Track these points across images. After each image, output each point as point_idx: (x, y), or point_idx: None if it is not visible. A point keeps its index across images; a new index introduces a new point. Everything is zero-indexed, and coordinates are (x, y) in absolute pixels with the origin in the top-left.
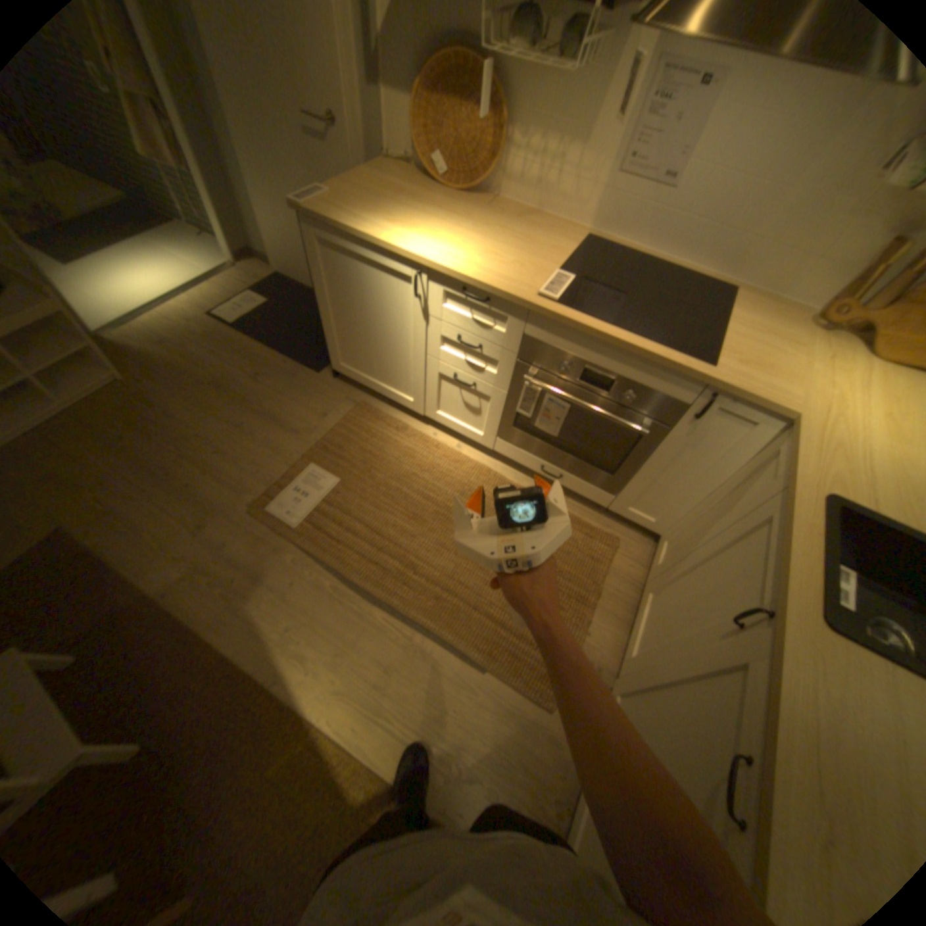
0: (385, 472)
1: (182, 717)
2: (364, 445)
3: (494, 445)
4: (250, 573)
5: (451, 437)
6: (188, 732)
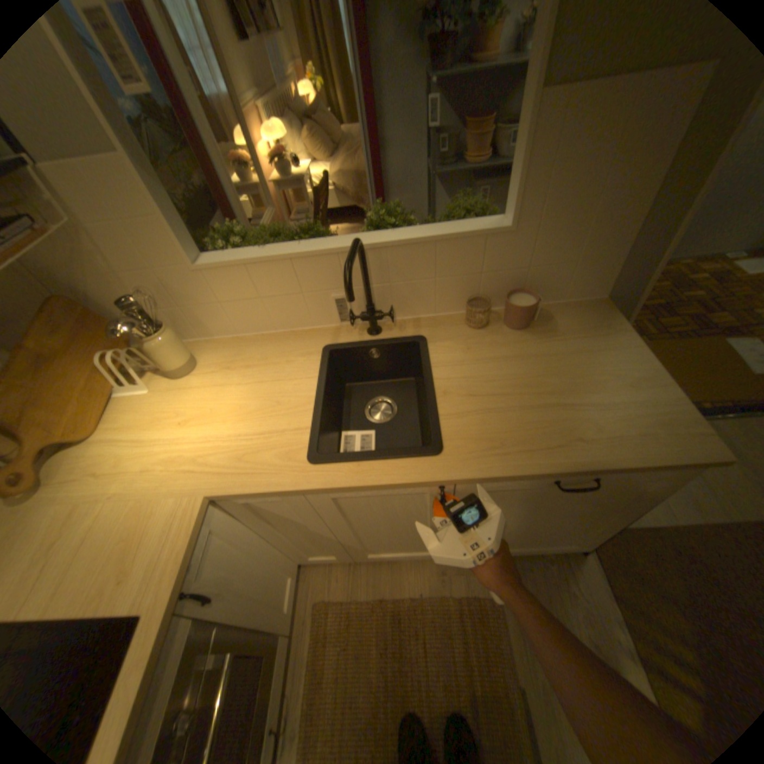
0: None
1: None
2: None
3: None
4: None
5: None
6: None
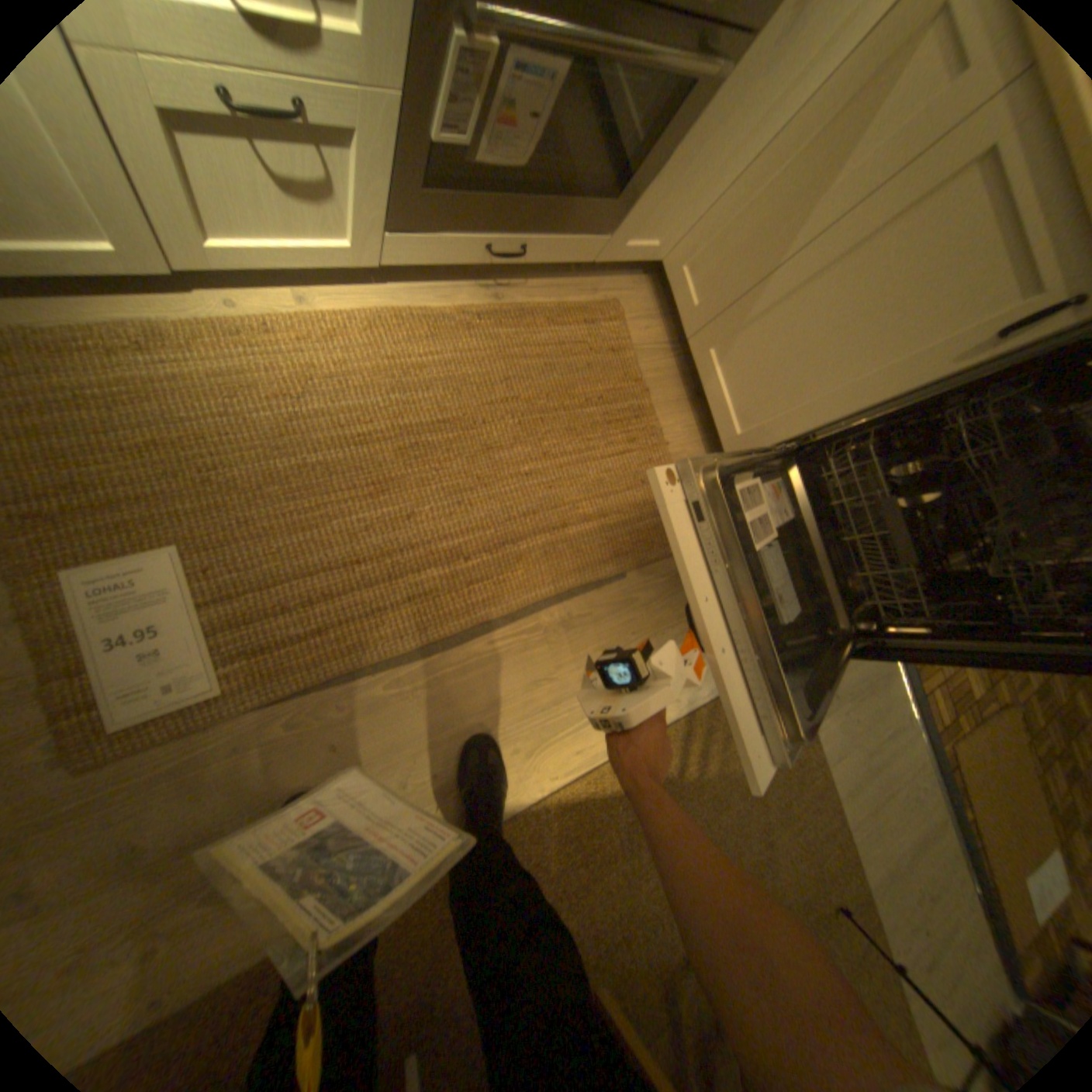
0: (238, 453)
1: (412, 979)
2: (115, 434)
3: (384, 253)
4: (246, 810)
5: (266, 286)
6: (437, 972)
